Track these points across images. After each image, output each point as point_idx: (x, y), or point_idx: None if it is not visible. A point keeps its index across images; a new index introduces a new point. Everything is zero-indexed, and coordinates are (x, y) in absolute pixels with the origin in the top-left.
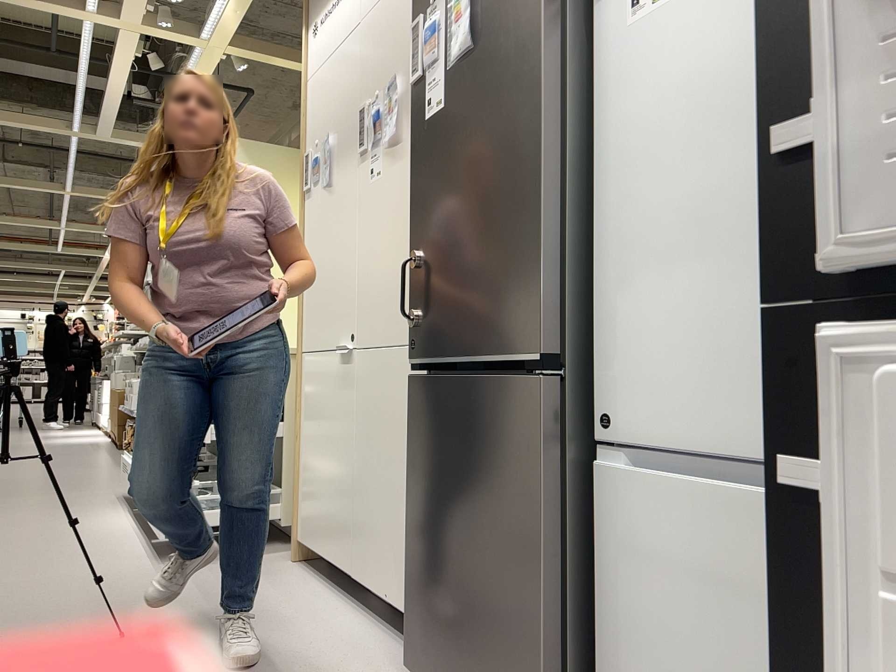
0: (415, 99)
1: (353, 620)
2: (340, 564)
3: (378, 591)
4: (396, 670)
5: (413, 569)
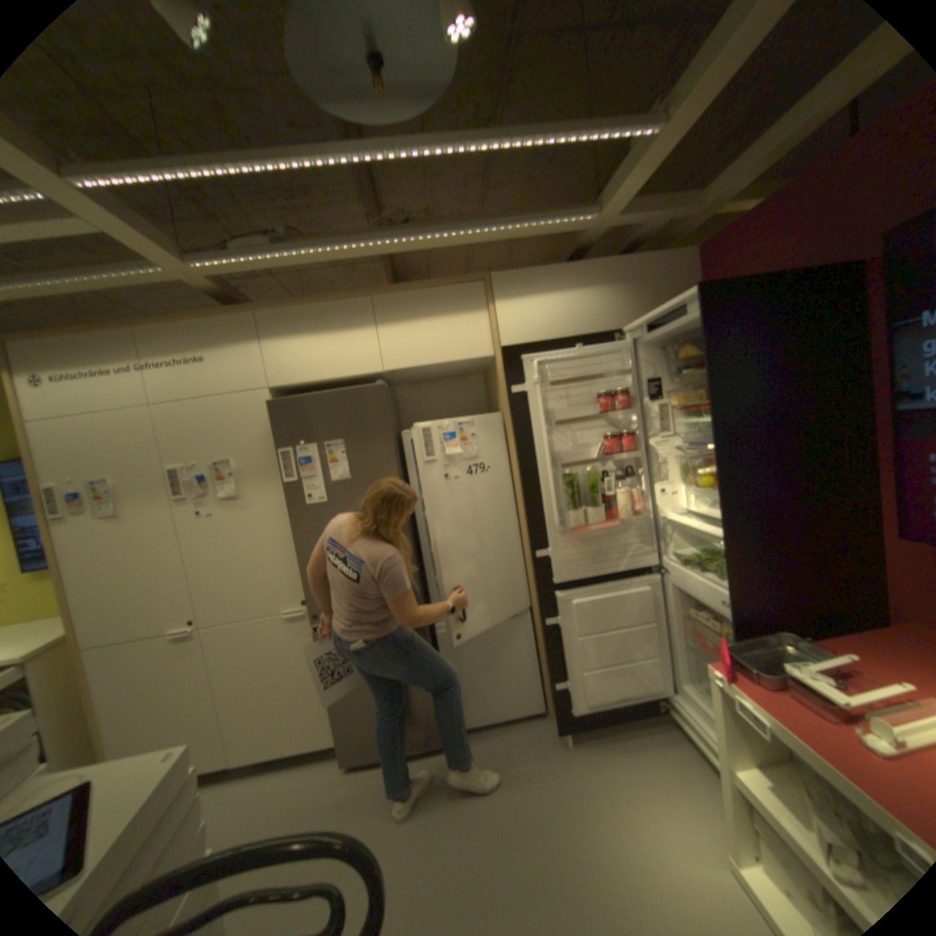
0: (290, 491)
1: (251, 786)
2: (206, 769)
3: (268, 756)
4: (324, 776)
5: (335, 721)
